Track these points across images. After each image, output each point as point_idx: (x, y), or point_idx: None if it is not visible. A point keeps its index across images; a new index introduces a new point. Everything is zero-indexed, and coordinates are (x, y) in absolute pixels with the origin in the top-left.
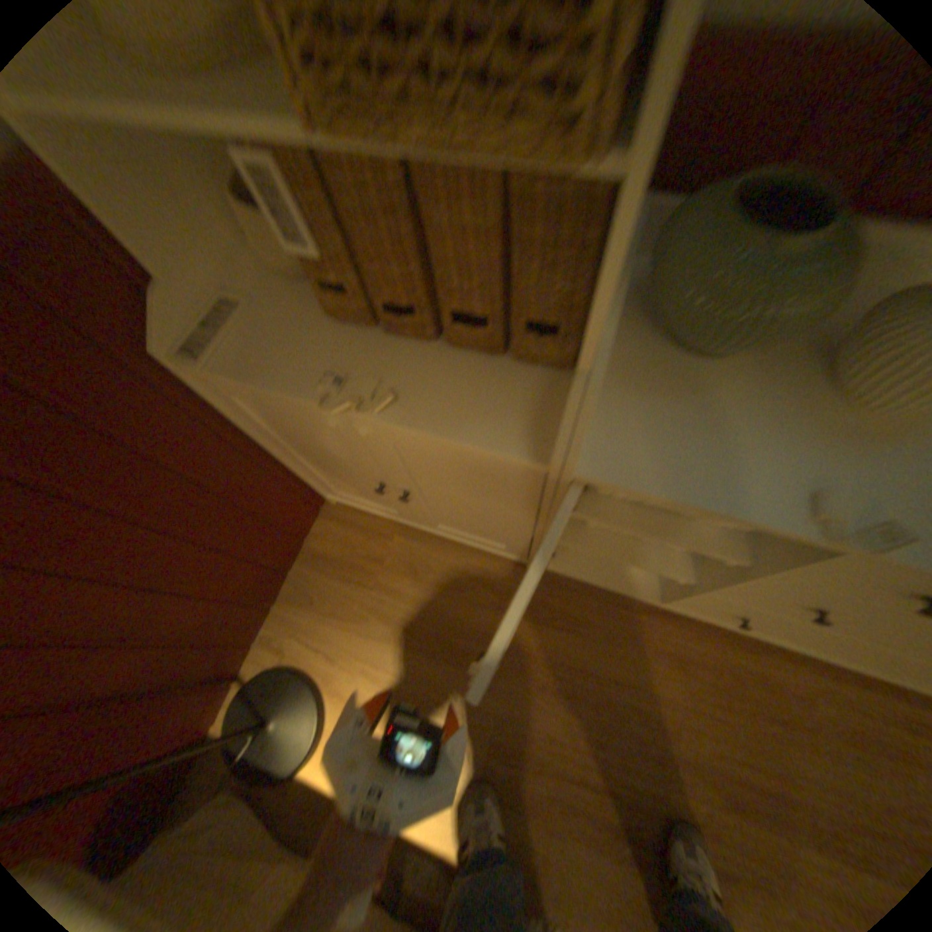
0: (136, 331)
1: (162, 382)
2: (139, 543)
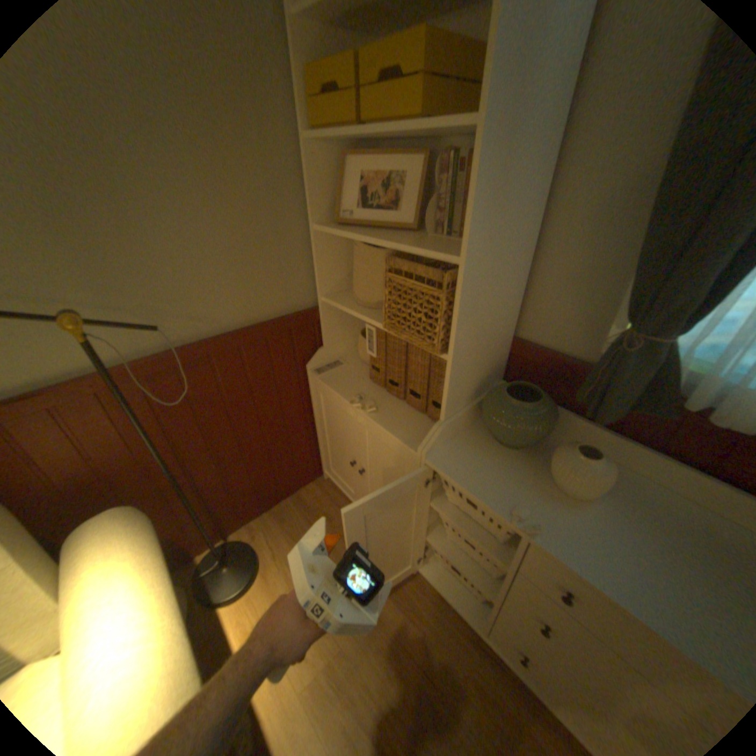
0: (307, 360)
1: (301, 379)
2: (254, 430)
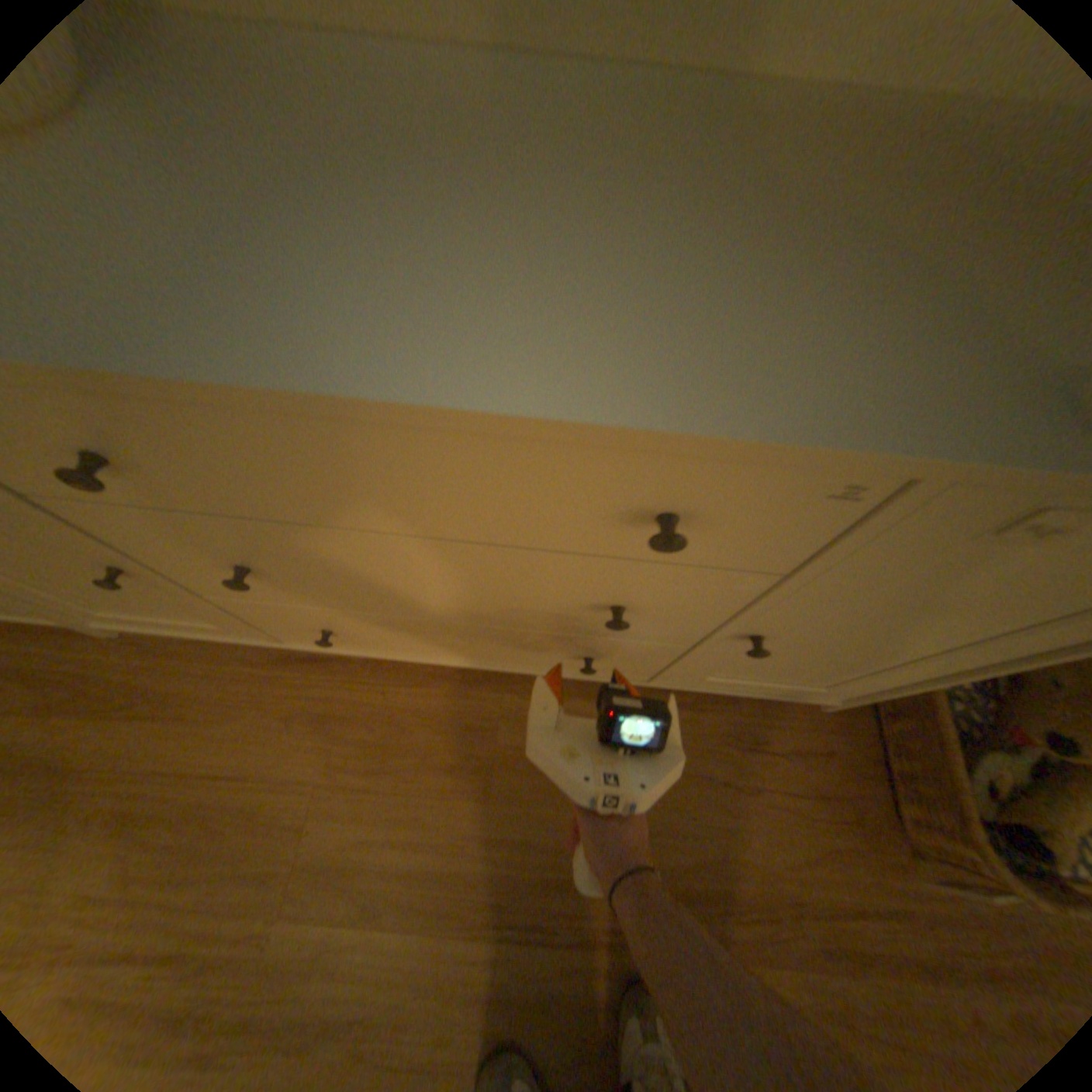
0: None
1: None
2: None
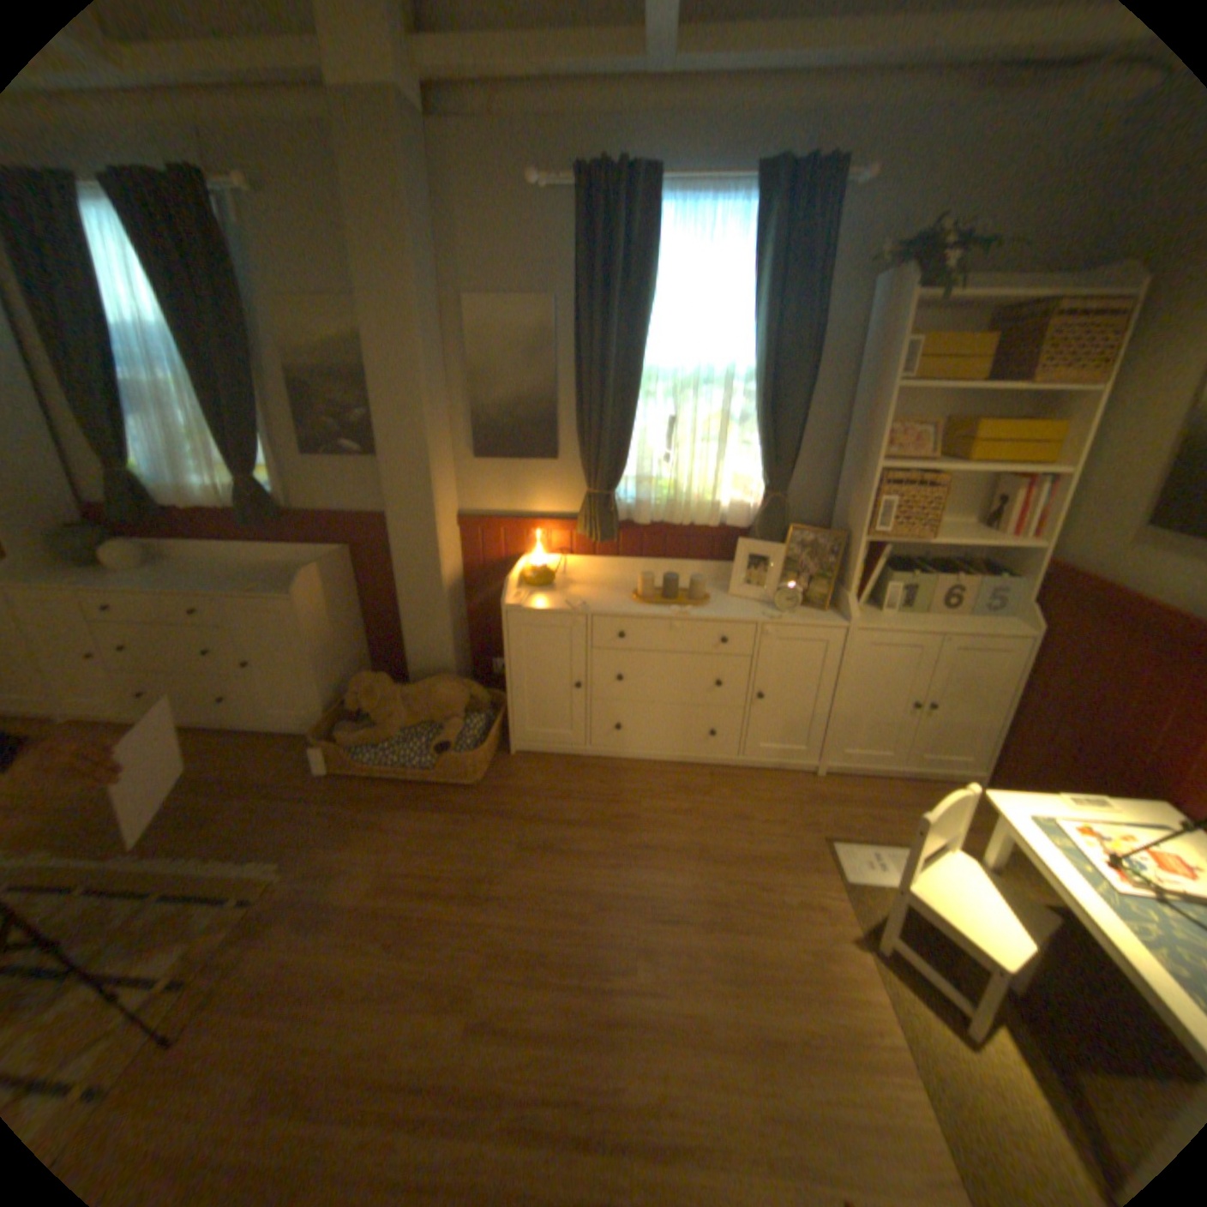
0: None
1: None
2: None
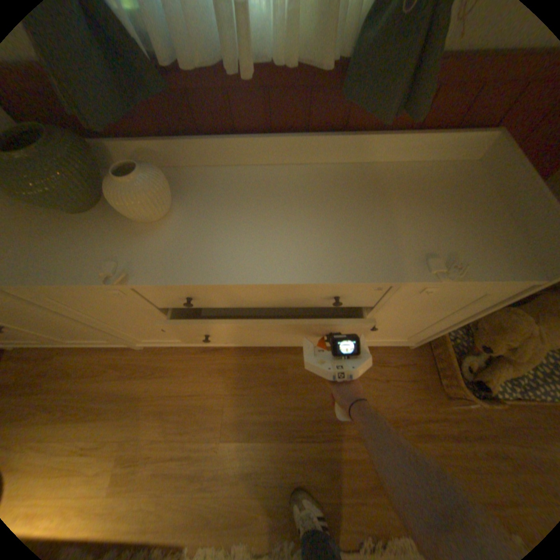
0: None
1: None
2: None
